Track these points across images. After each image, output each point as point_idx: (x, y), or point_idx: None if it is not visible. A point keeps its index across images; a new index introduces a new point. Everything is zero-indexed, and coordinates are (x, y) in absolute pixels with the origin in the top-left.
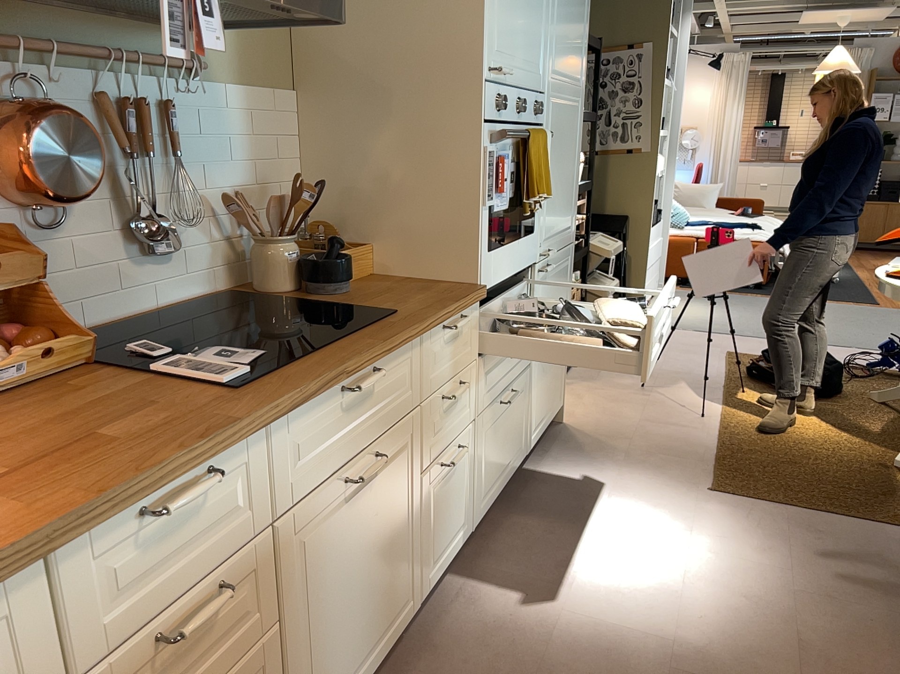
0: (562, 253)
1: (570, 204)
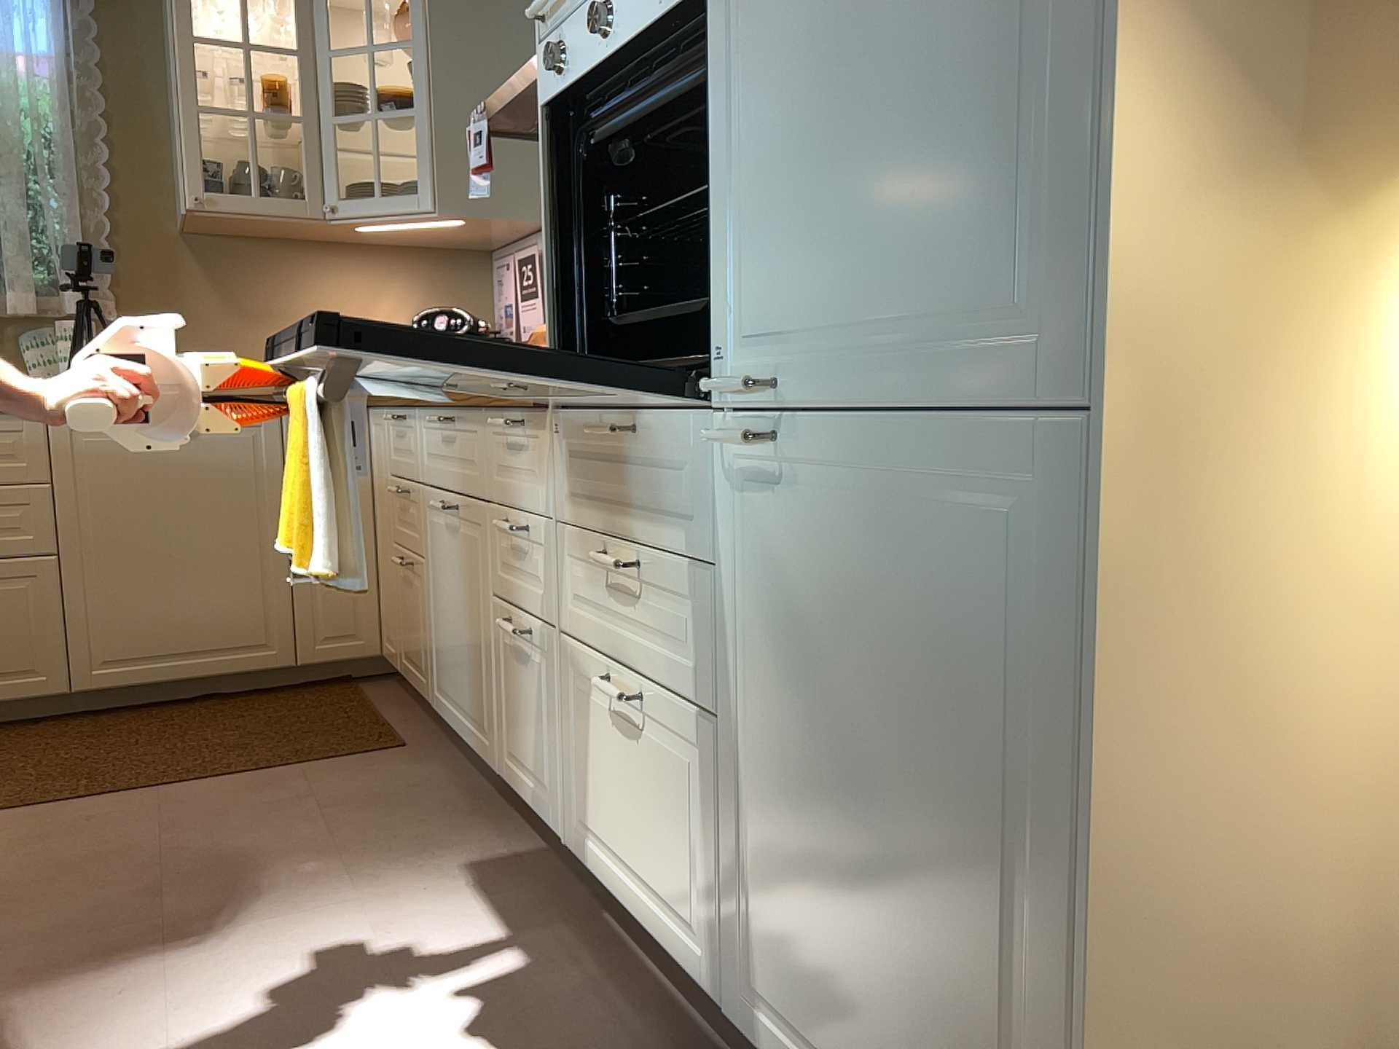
0: (926, 437)
1: (986, 193)
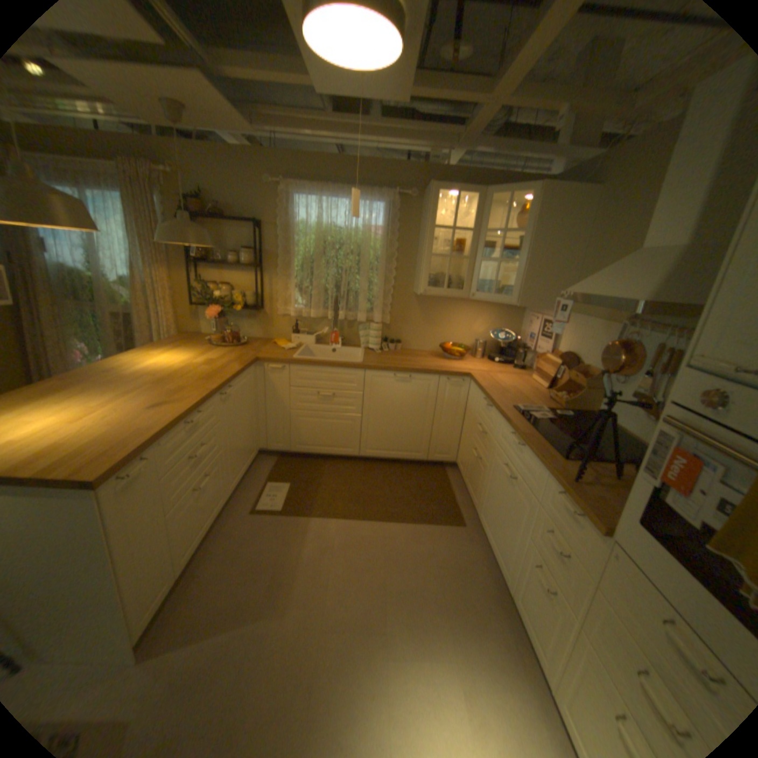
0: None
1: None
